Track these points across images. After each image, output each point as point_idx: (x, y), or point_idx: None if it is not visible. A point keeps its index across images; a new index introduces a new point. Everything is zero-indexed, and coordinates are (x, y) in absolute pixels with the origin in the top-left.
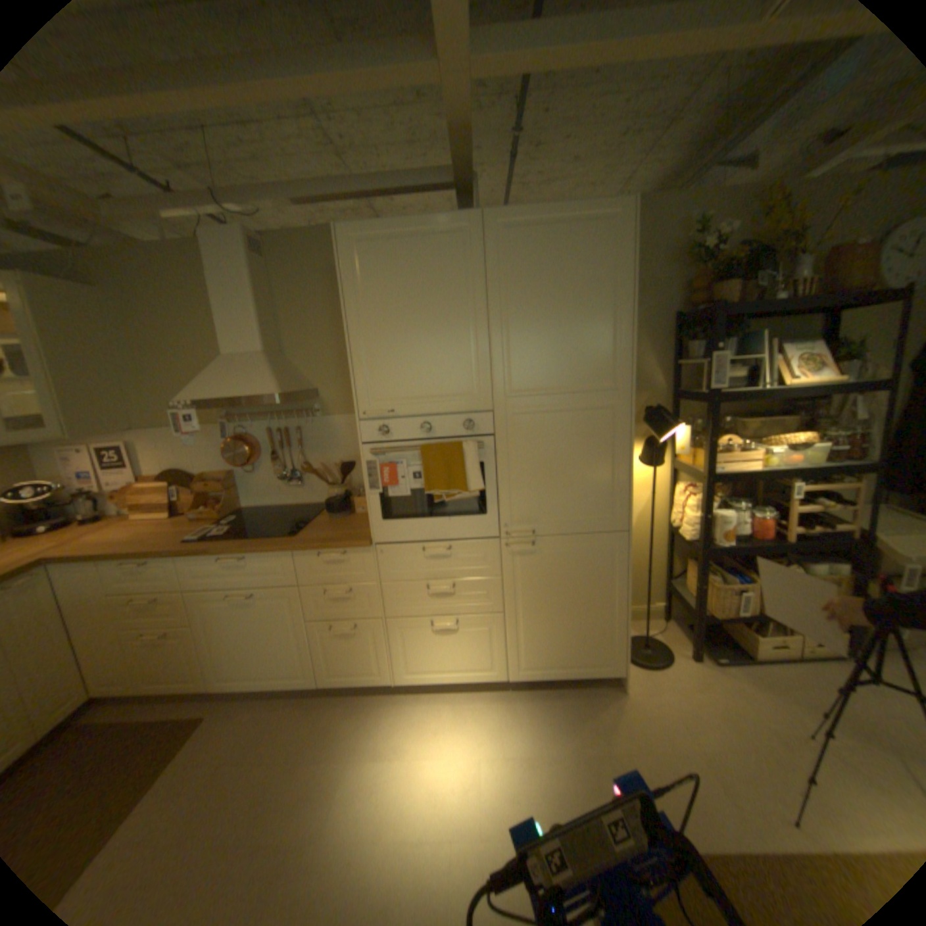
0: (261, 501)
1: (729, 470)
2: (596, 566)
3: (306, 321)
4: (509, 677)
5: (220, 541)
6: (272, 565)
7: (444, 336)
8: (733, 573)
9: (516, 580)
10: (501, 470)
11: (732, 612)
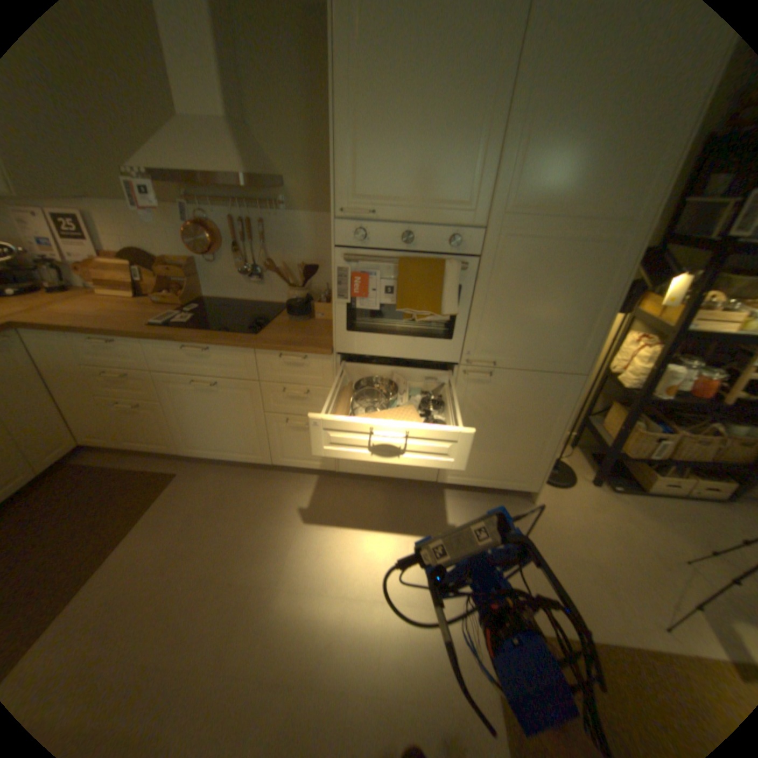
0: (223, 292)
1: (702, 328)
2: (544, 402)
3: (275, 83)
4: (438, 479)
5: (184, 328)
6: (235, 358)
7: (451, 117)
8: (657, 421)
9: (465, 403)
10: (478, 297)
11: (645, 454)
